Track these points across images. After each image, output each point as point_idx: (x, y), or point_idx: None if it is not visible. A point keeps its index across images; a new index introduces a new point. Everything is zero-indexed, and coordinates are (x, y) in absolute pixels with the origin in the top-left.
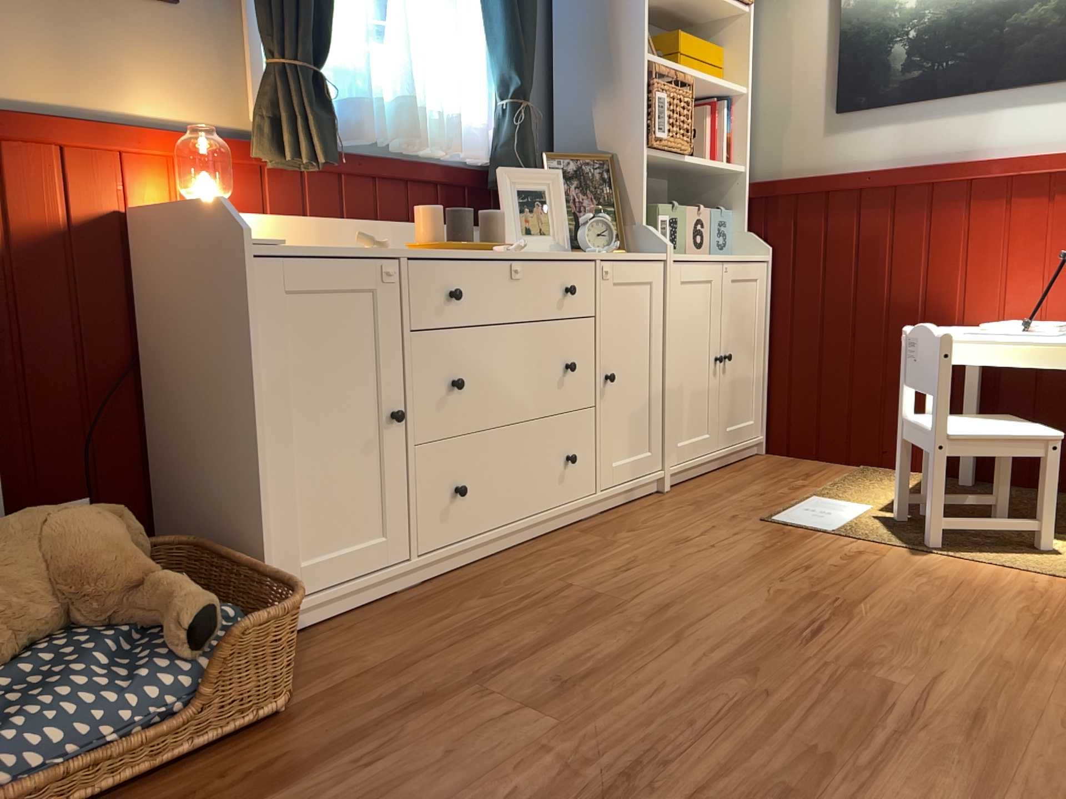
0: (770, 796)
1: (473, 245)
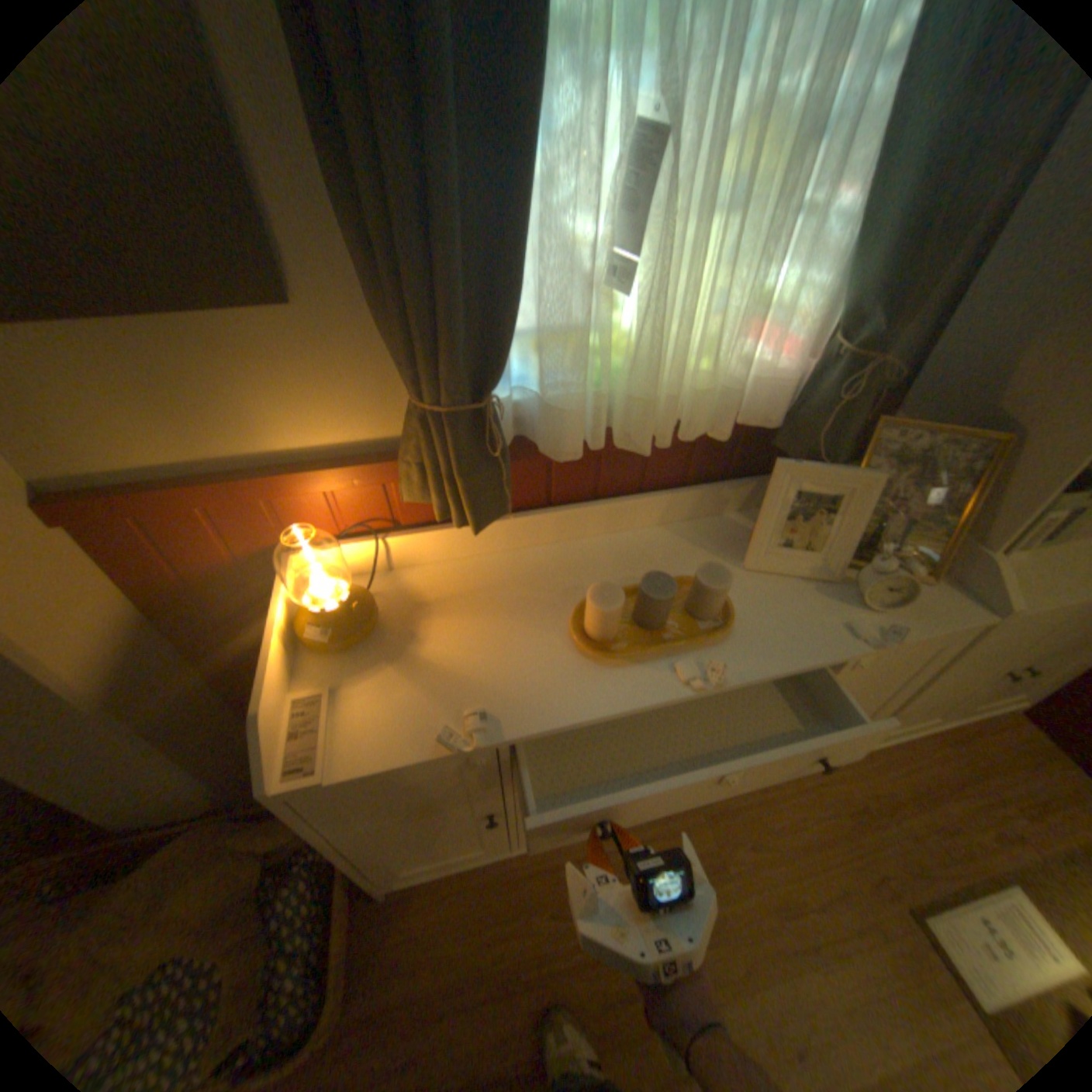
0: None
1: (653, 652)
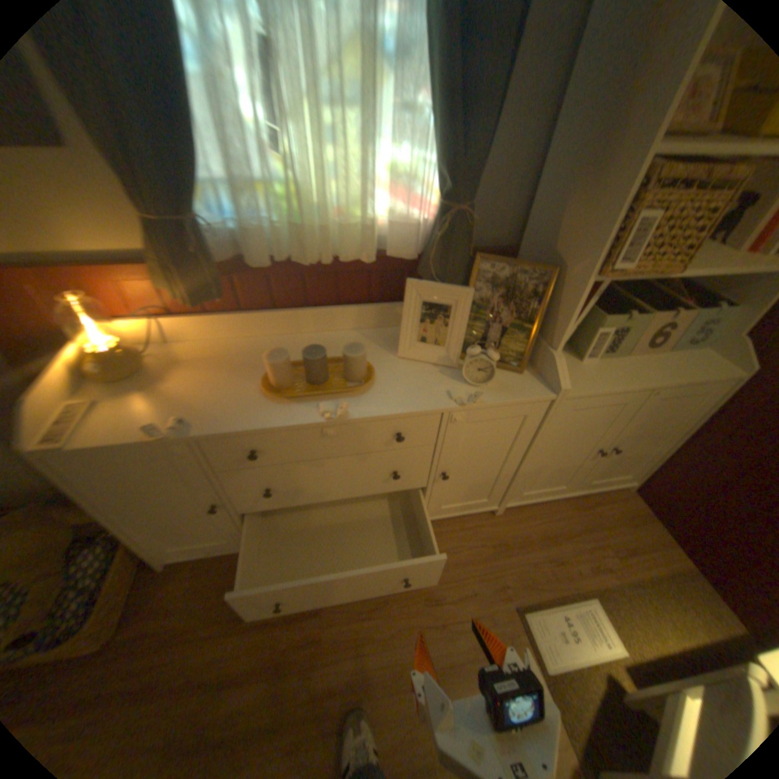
0: None
1: (306, 396)
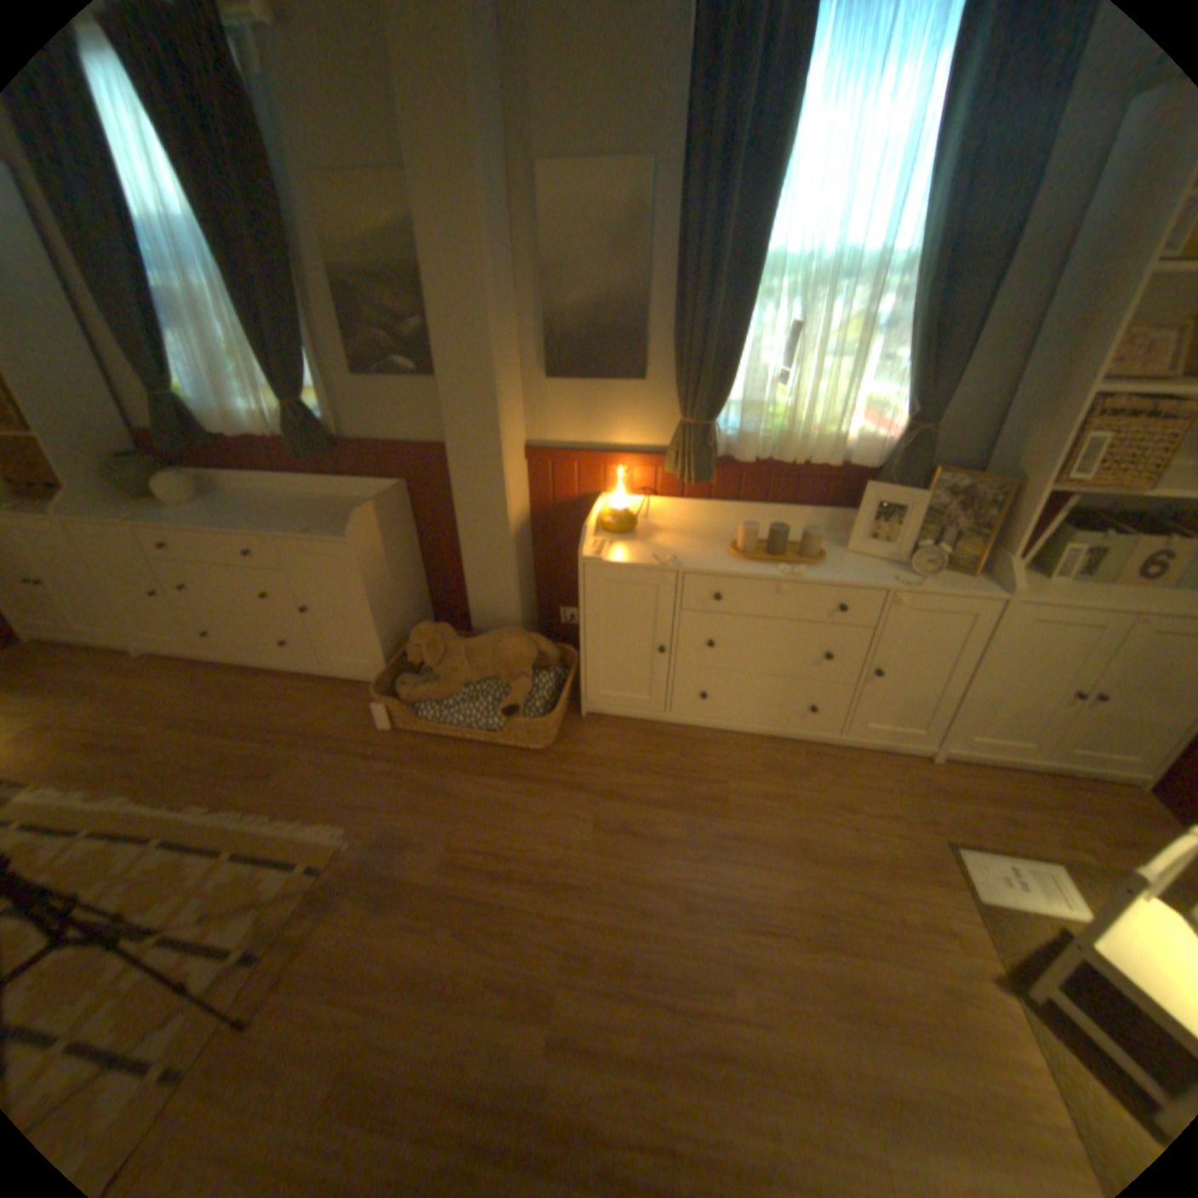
0: (583, 952)
1: (767, 560)
